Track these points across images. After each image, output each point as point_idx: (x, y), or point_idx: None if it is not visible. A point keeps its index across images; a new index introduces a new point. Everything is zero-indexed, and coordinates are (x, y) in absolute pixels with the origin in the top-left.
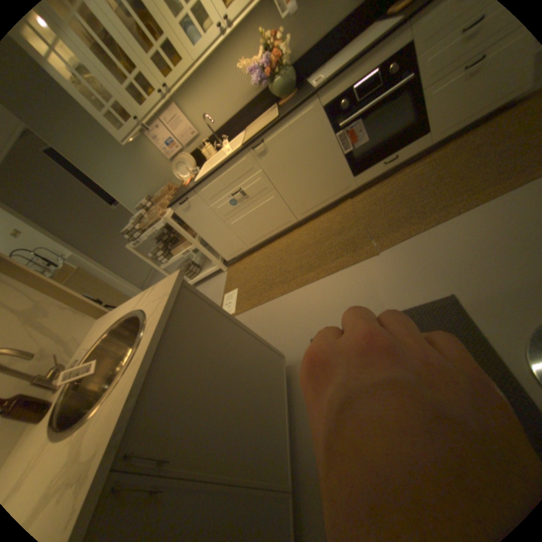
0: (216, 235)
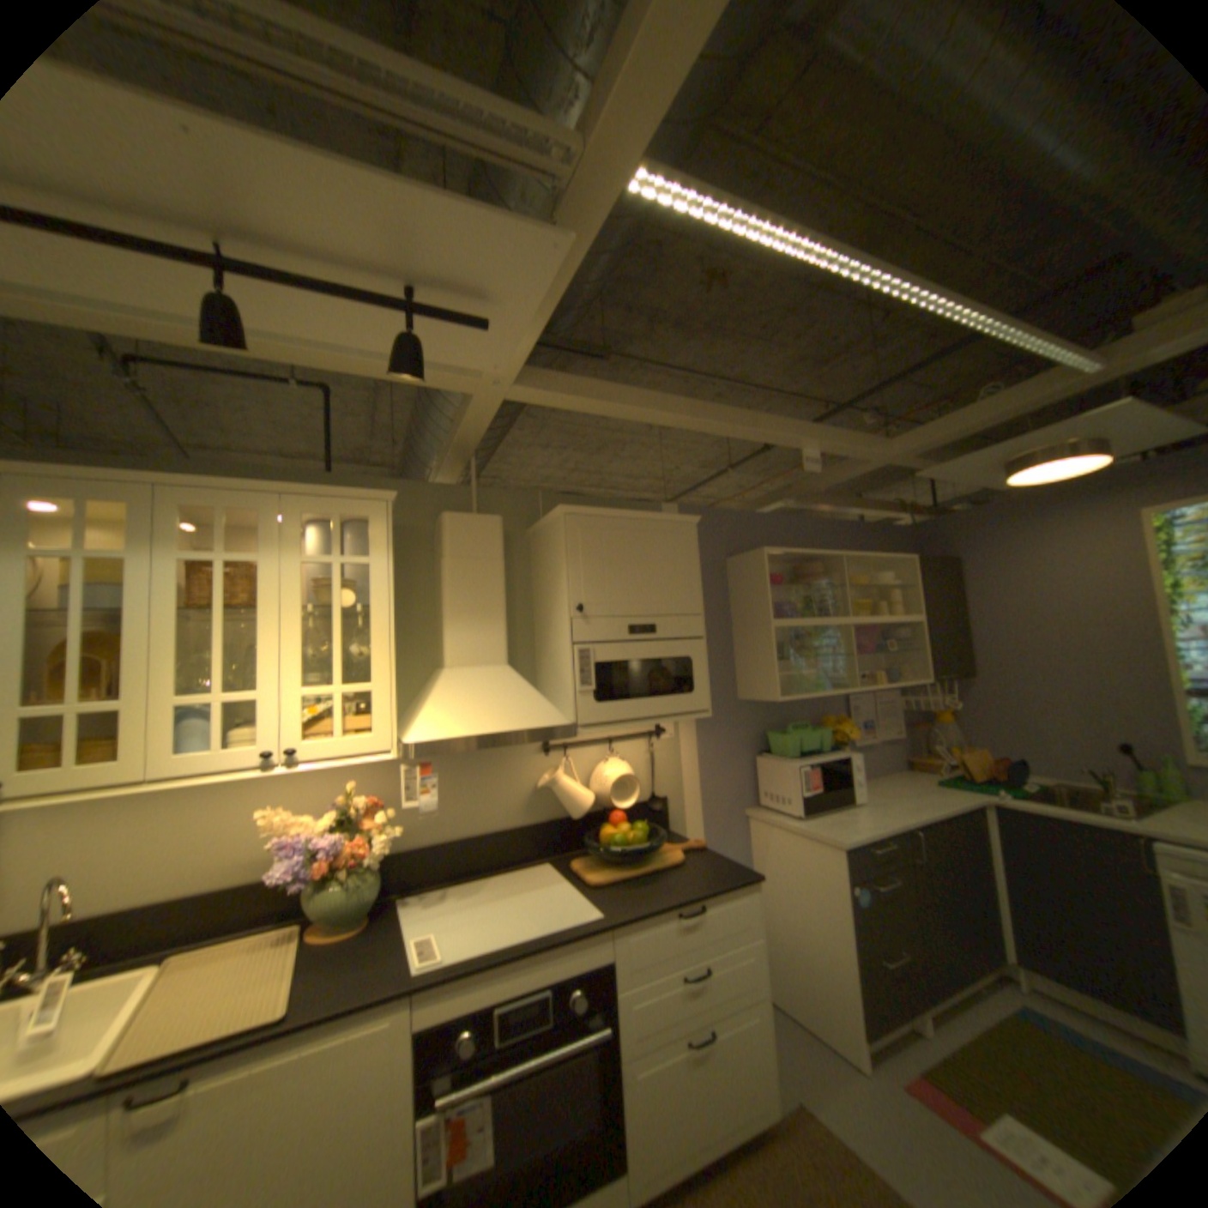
0: None
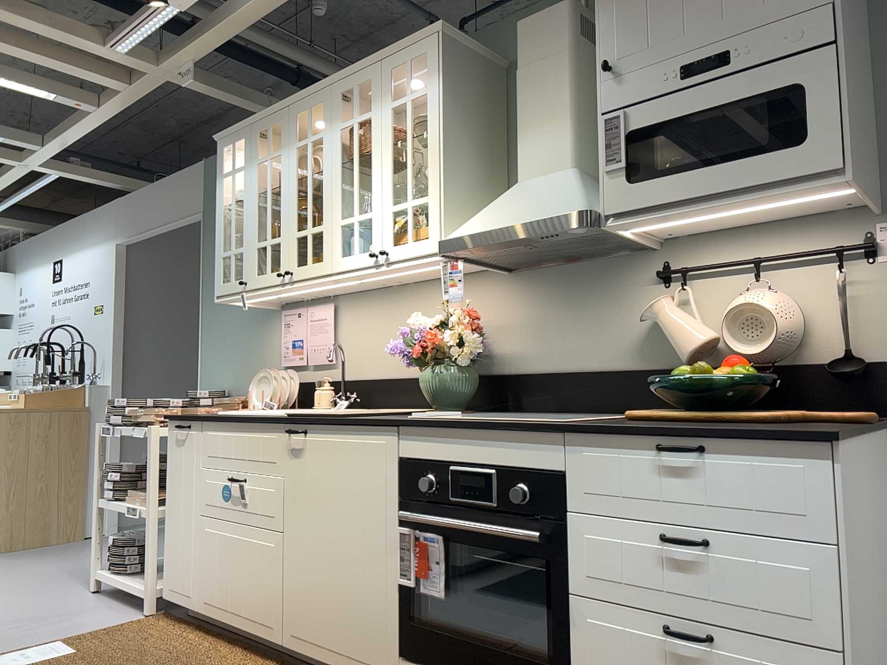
0: (178, 527)
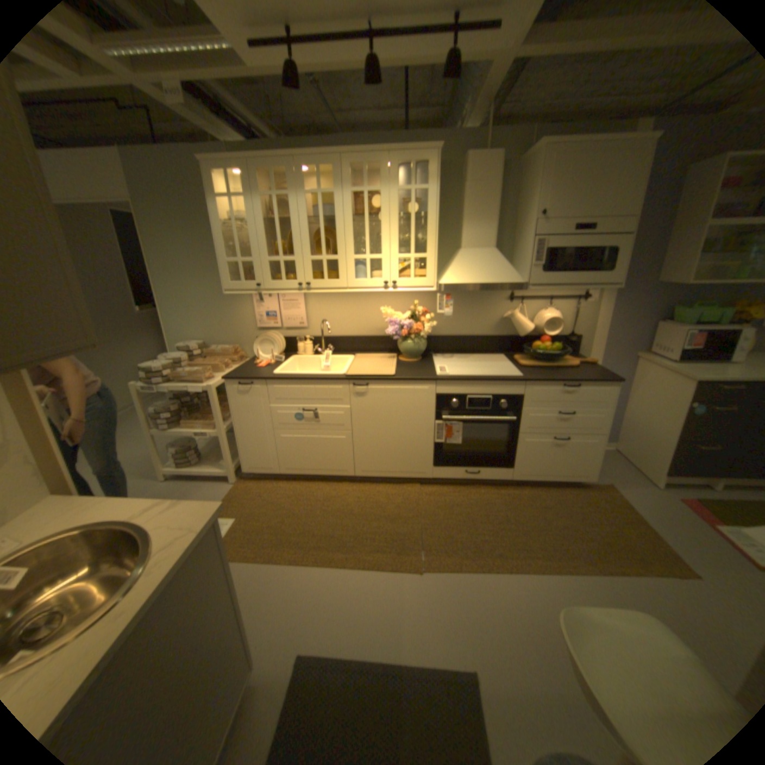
0: (252, 438)
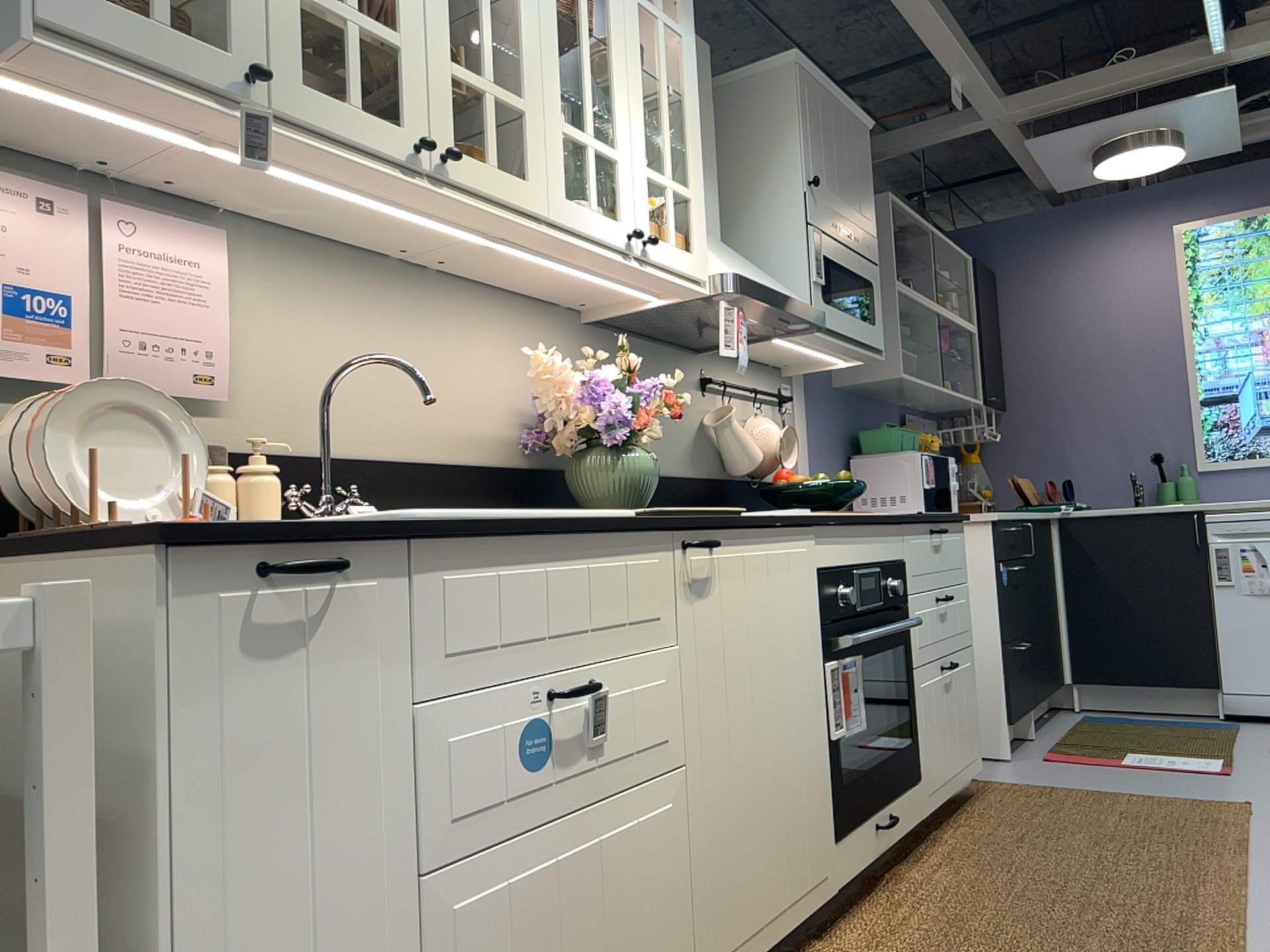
0: None
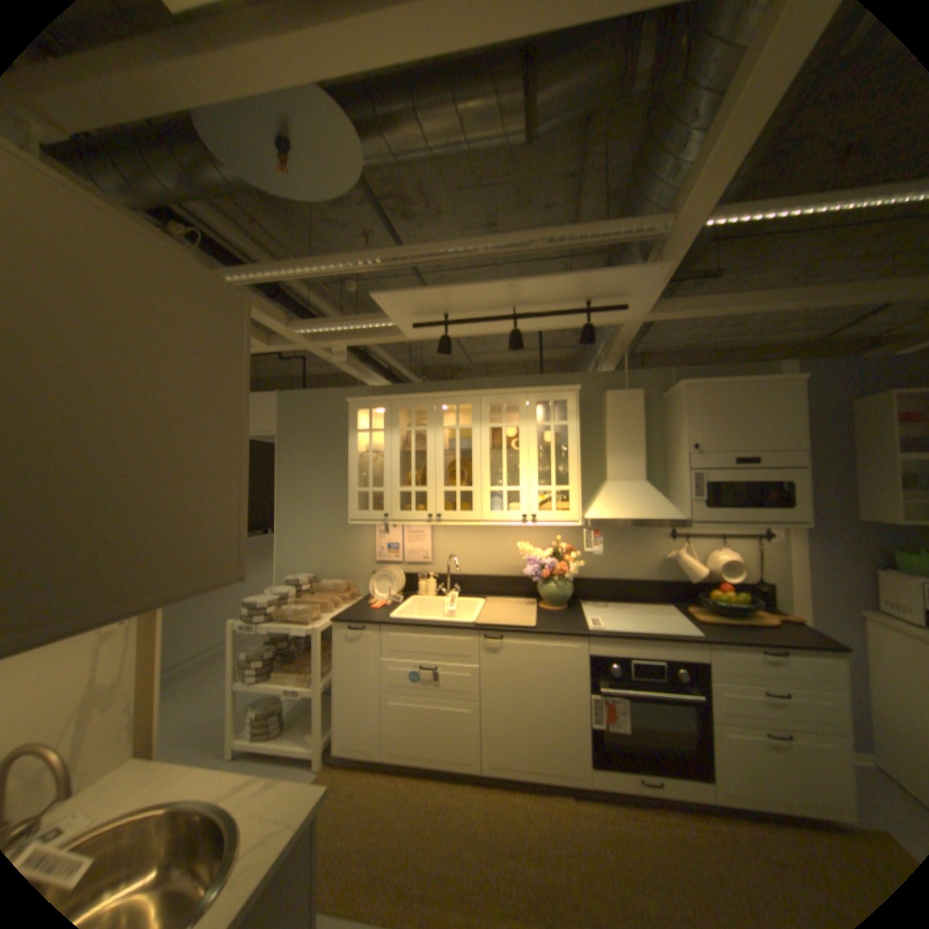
0: (352, 703)
